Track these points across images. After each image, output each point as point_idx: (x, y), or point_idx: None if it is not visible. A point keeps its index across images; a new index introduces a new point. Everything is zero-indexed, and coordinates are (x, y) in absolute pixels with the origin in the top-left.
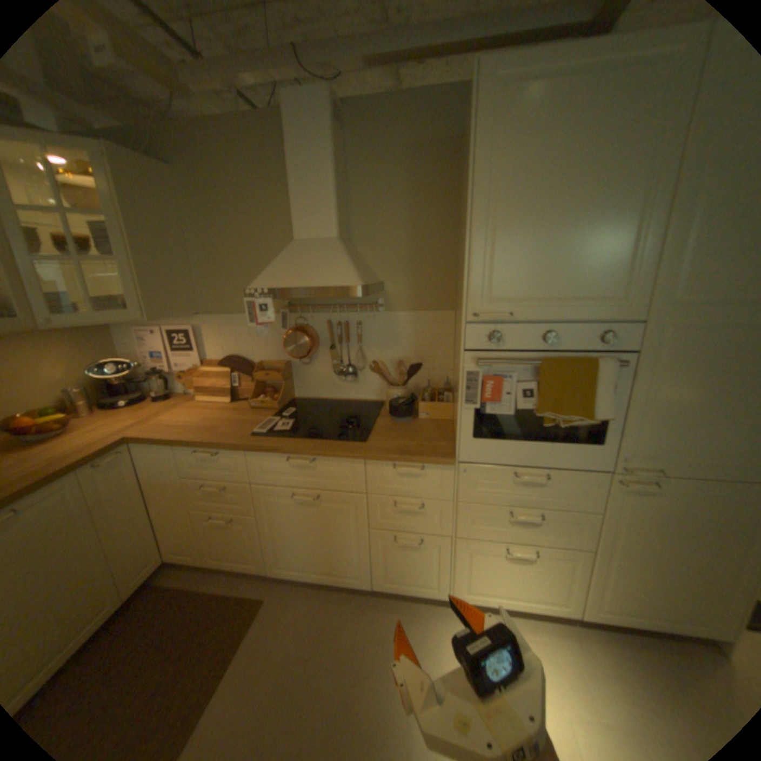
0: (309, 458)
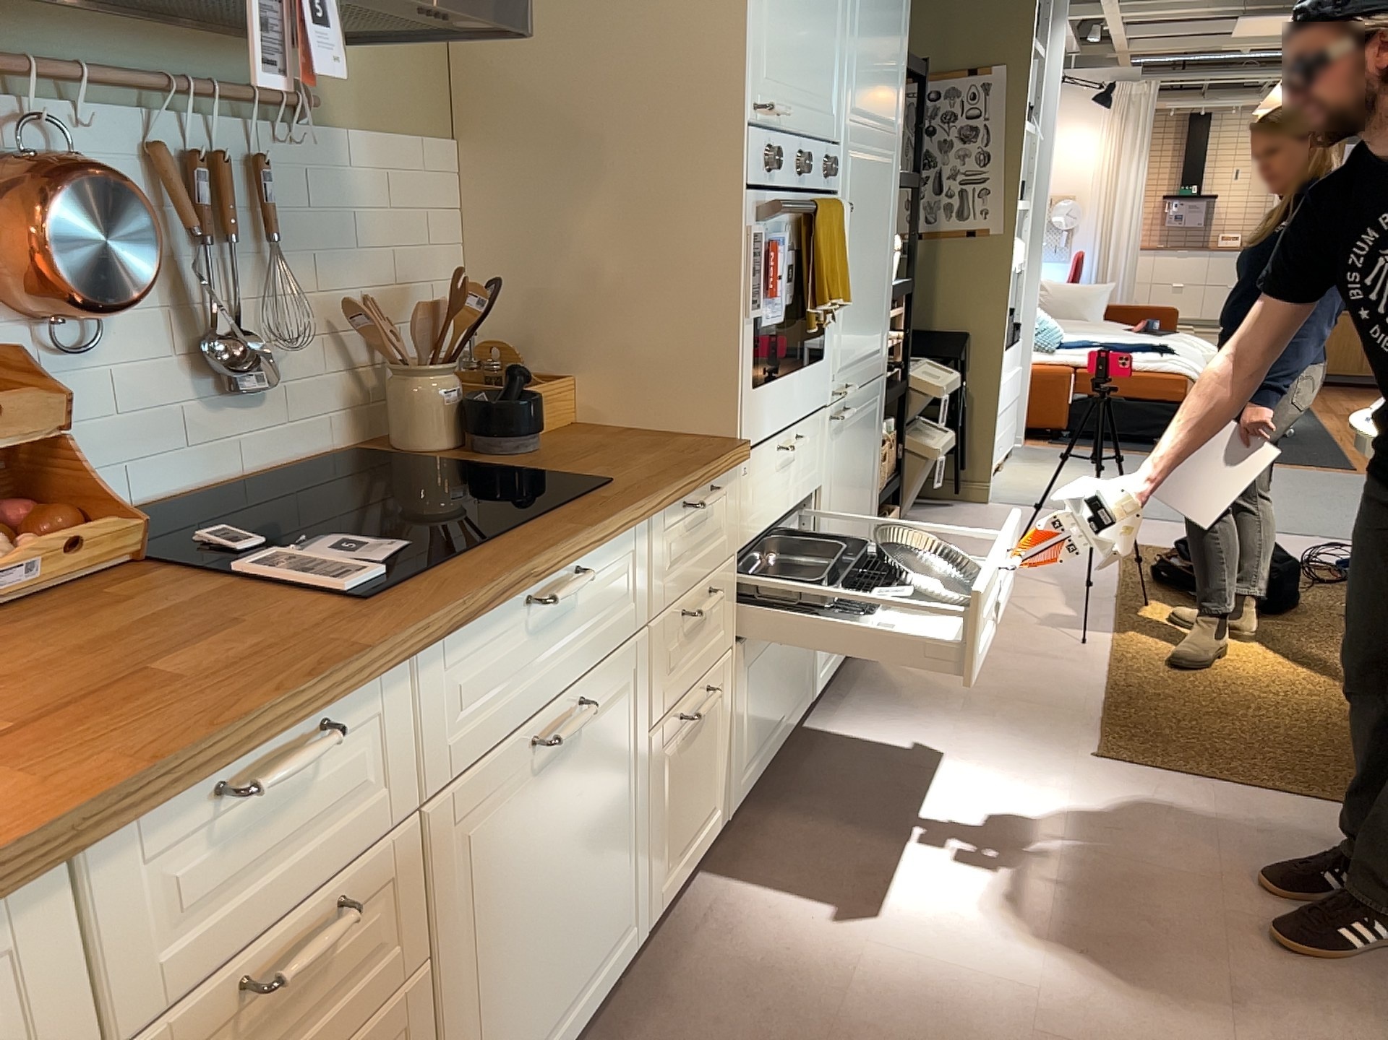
0: (562, 575)
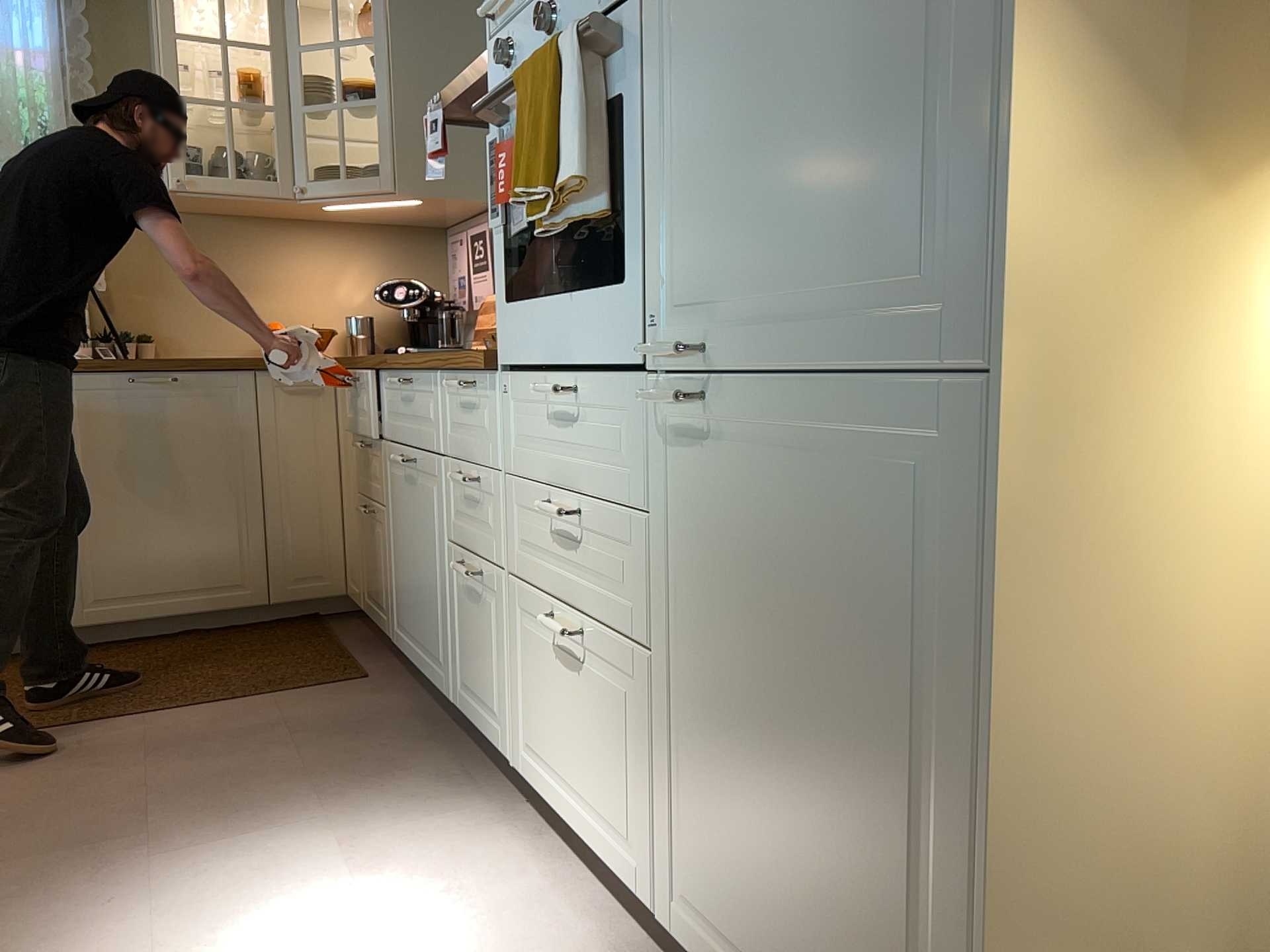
0: (409, 378)
